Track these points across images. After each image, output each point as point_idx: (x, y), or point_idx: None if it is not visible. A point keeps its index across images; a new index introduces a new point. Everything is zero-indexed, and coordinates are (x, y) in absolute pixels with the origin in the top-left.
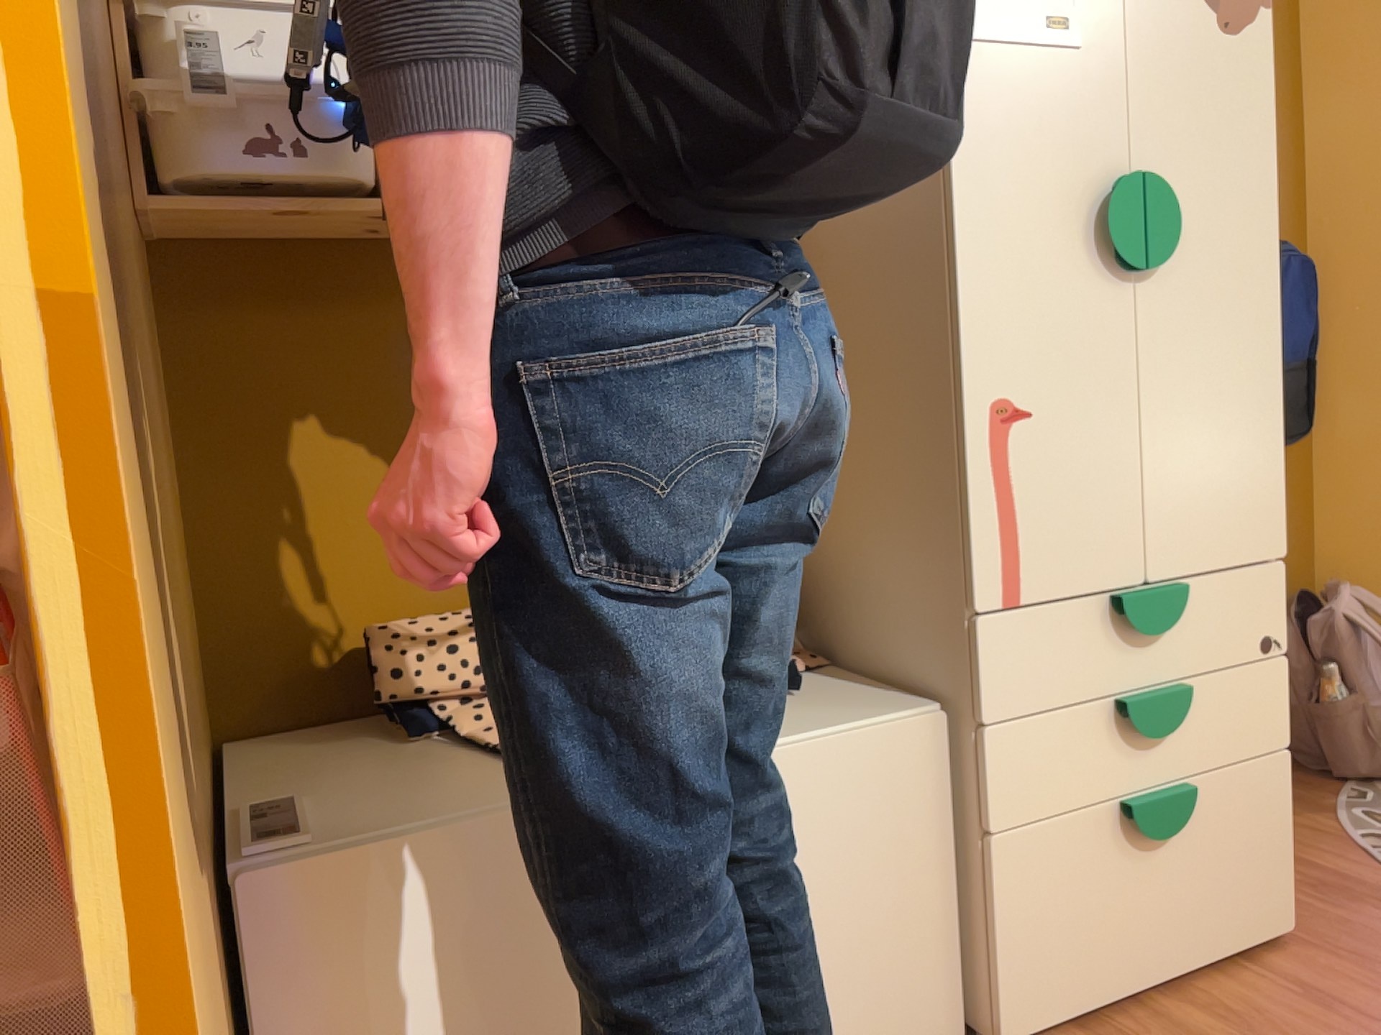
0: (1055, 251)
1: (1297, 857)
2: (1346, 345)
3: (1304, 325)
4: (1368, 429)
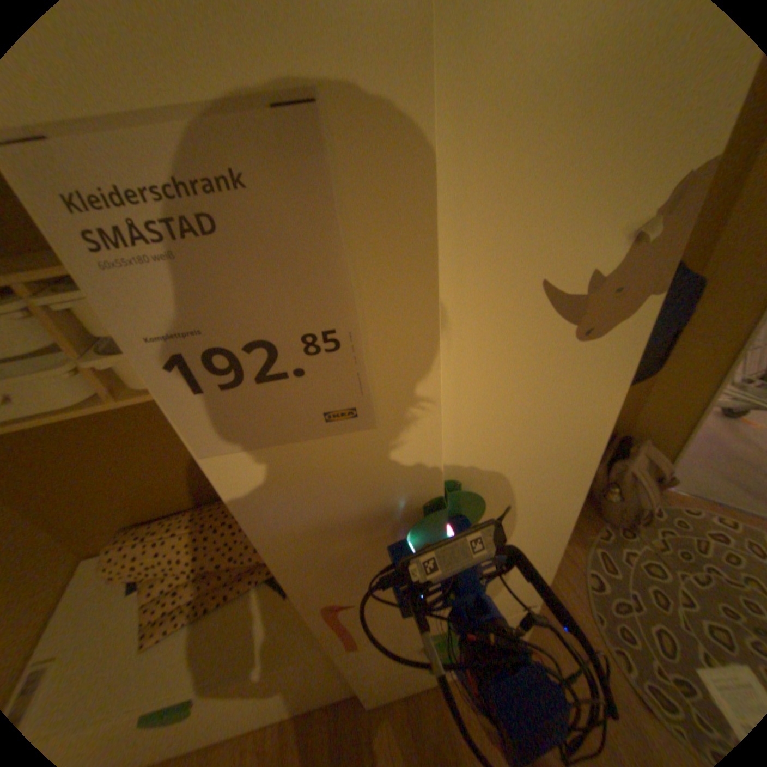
0: (359, 540)
1: None
2: (708, 321)
3: (676, 323)
4: (699, 368)
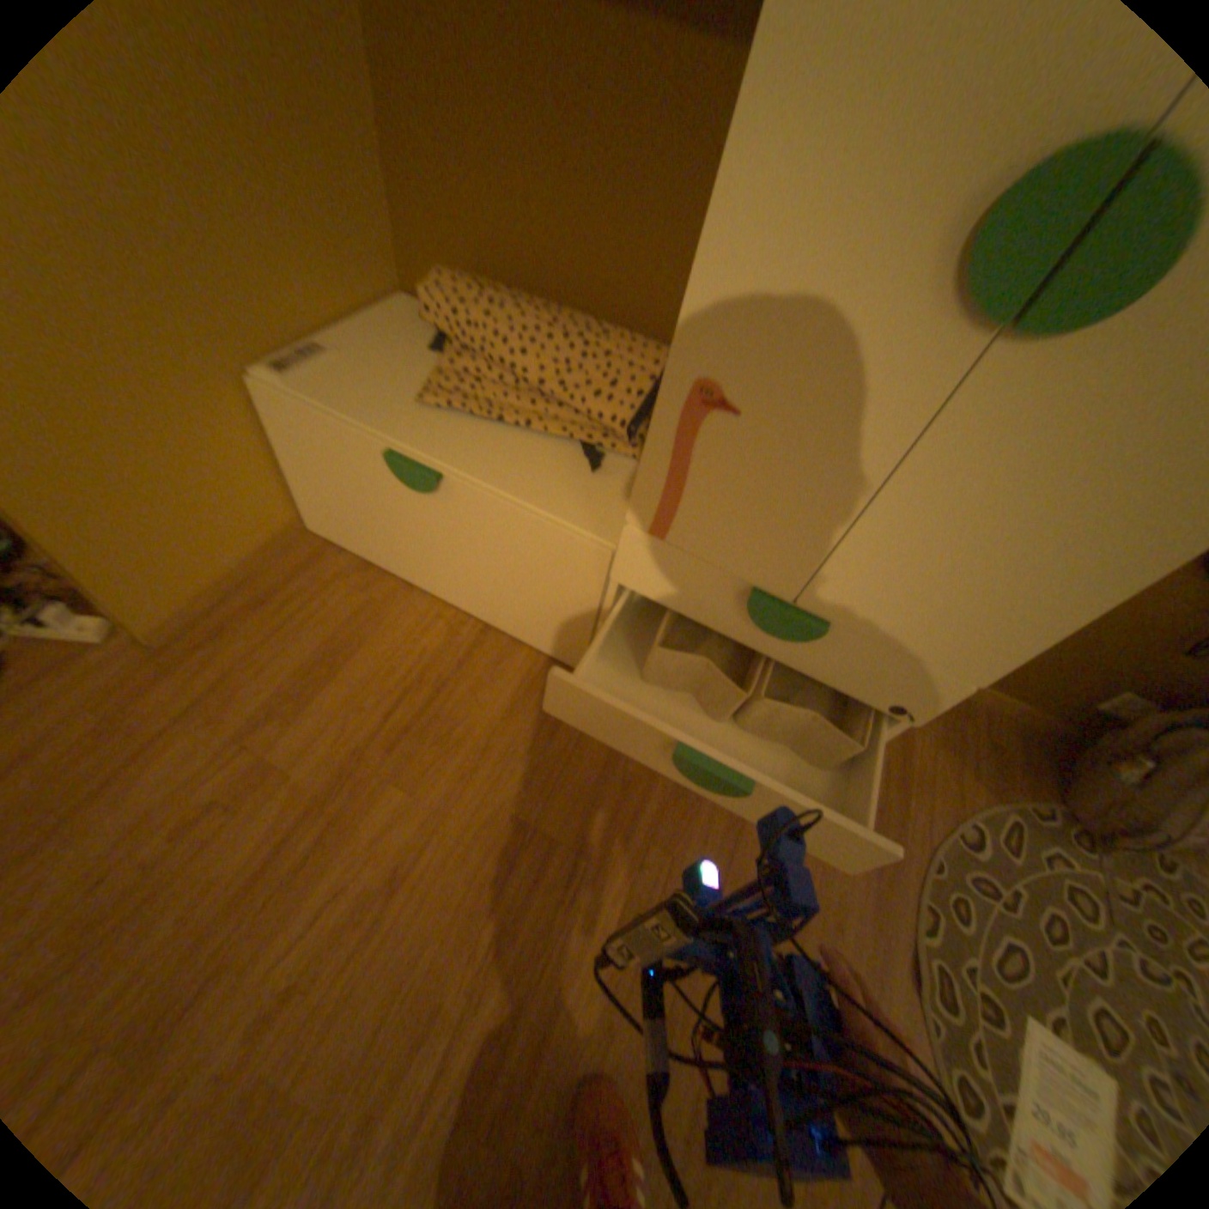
0: (873, 228)
1: (903, 789)
2: None
3: None
4: None
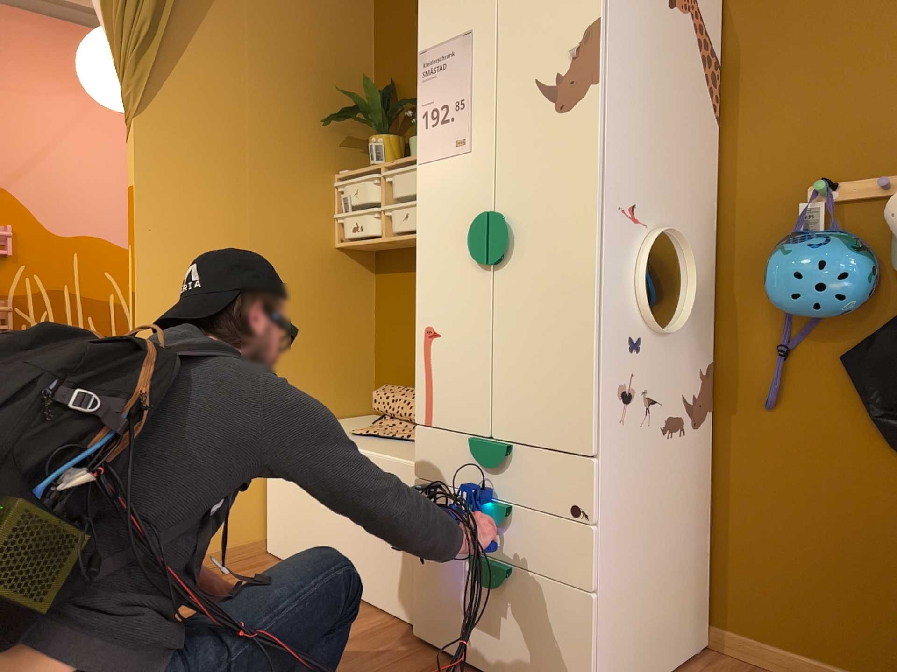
0: (453, 255)
1: None
2: None
3: None
4: None
